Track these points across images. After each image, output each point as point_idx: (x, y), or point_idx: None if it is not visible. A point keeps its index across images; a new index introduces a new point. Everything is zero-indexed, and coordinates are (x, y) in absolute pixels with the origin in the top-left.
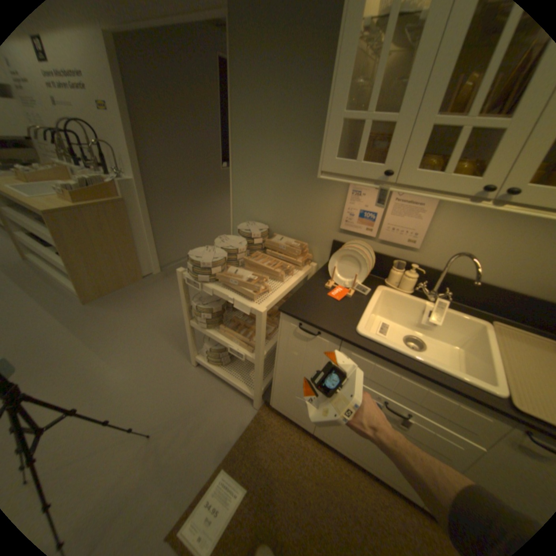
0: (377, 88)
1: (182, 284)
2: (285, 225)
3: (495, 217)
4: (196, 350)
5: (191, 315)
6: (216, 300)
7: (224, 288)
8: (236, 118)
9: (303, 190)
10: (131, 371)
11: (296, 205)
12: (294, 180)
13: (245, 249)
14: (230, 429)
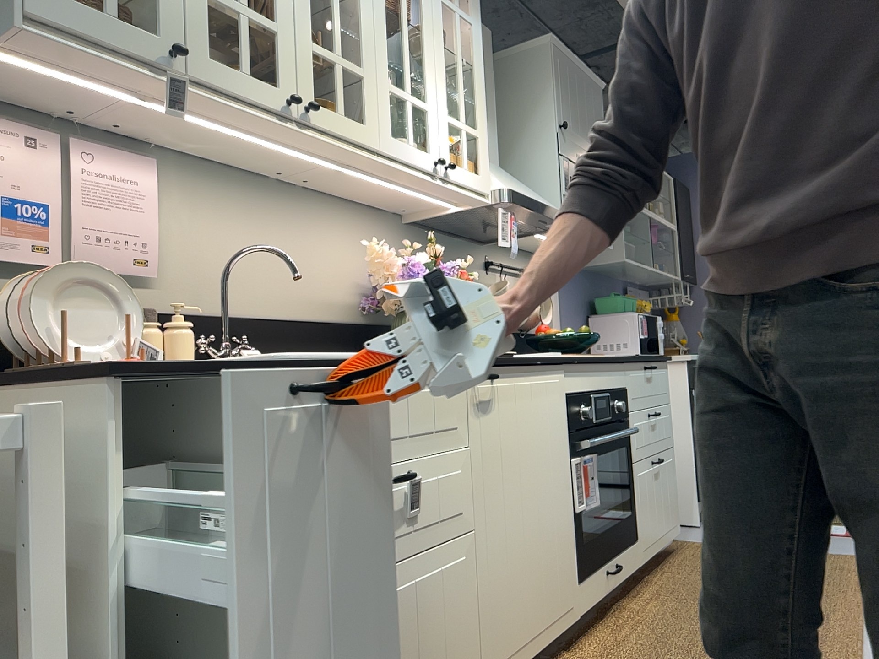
0: None
1: None
2: None
3: (229, 209)
4: None
5: None
6: None
7: None
8: None
9: None
10: None
11: None
12: None
13: None
14: None
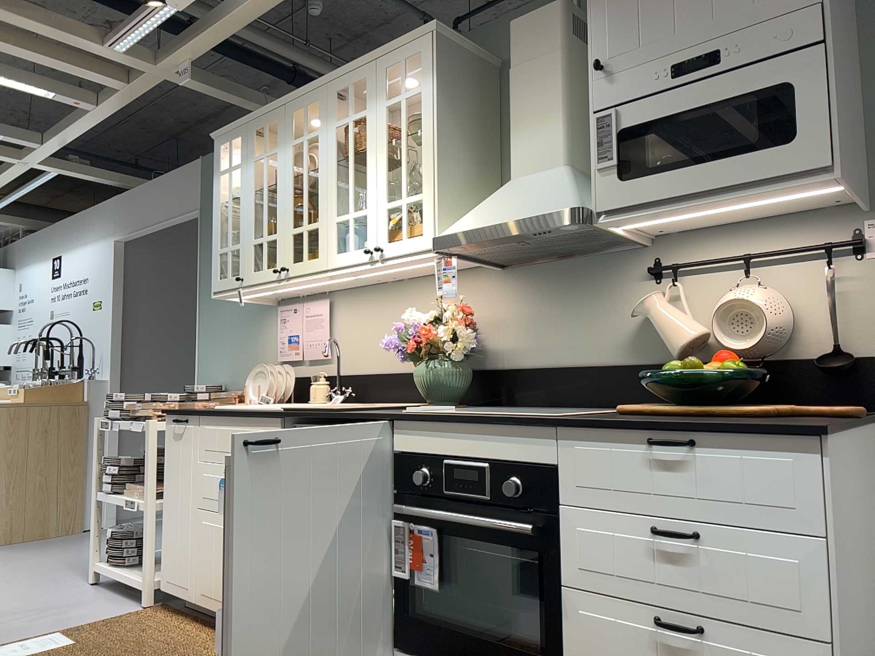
0: (230, 233)
1: (98, 435)
2: (240, 378)
3: (364, 310)
4: (98, 550)
5: (101, 482)
6: (134, 458)
7: (131, 419)
8: (204, 284)
9: (251, 334)
10: (4, 585)
11: (247, 351)
12: (244, 326)
13: (179, 397)
14: (95, 616)
